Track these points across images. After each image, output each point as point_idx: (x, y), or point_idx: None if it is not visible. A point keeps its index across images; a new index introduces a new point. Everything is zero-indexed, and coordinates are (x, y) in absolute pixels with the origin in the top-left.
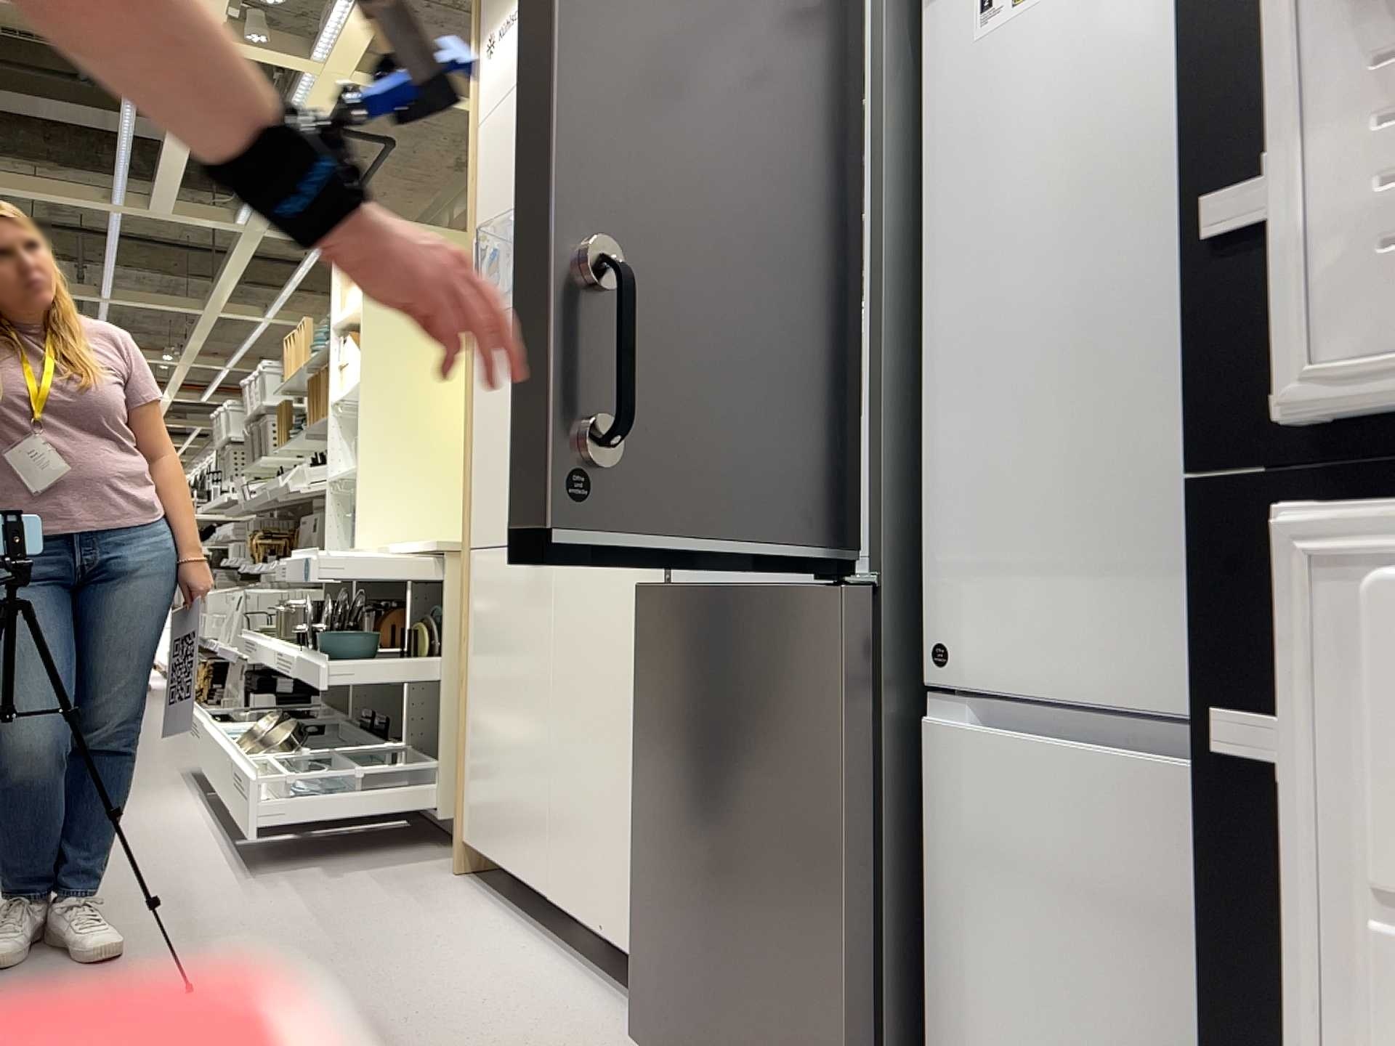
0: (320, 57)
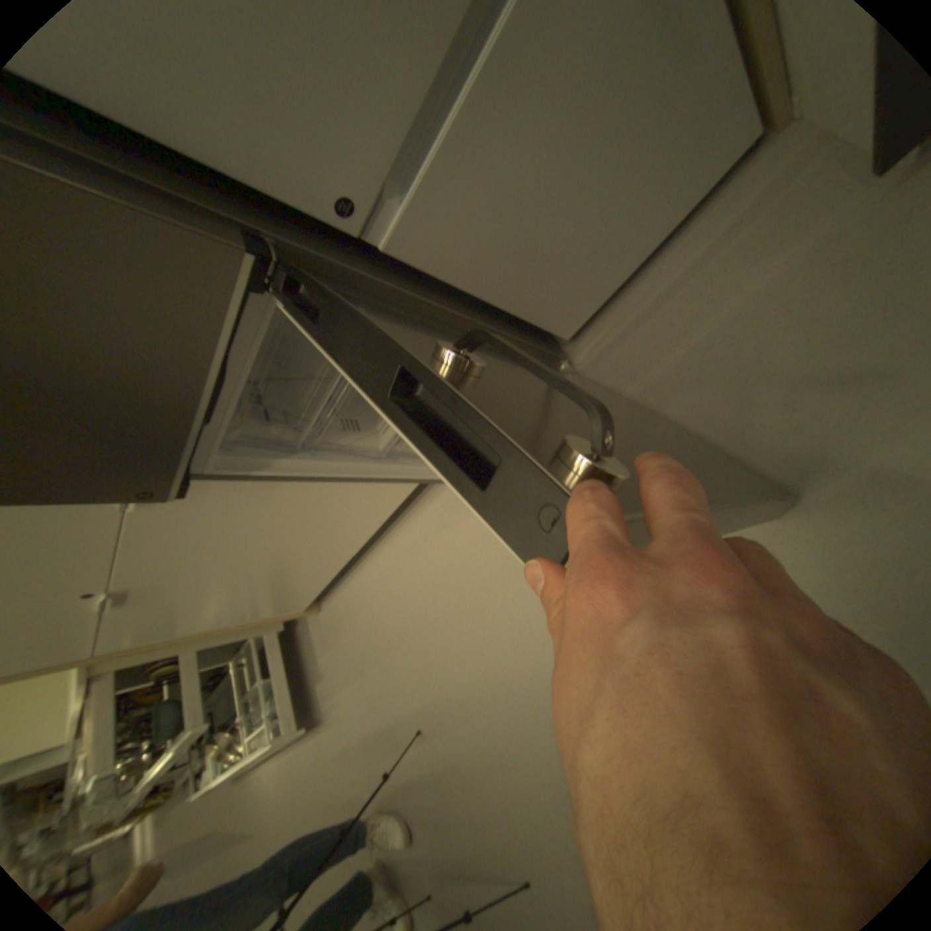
0: None
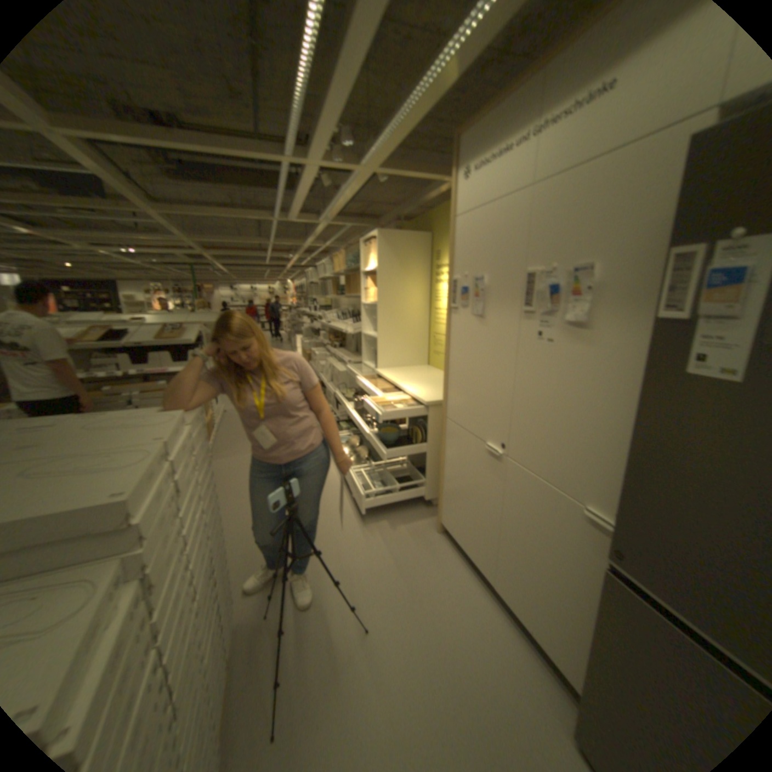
0: (362, 162)
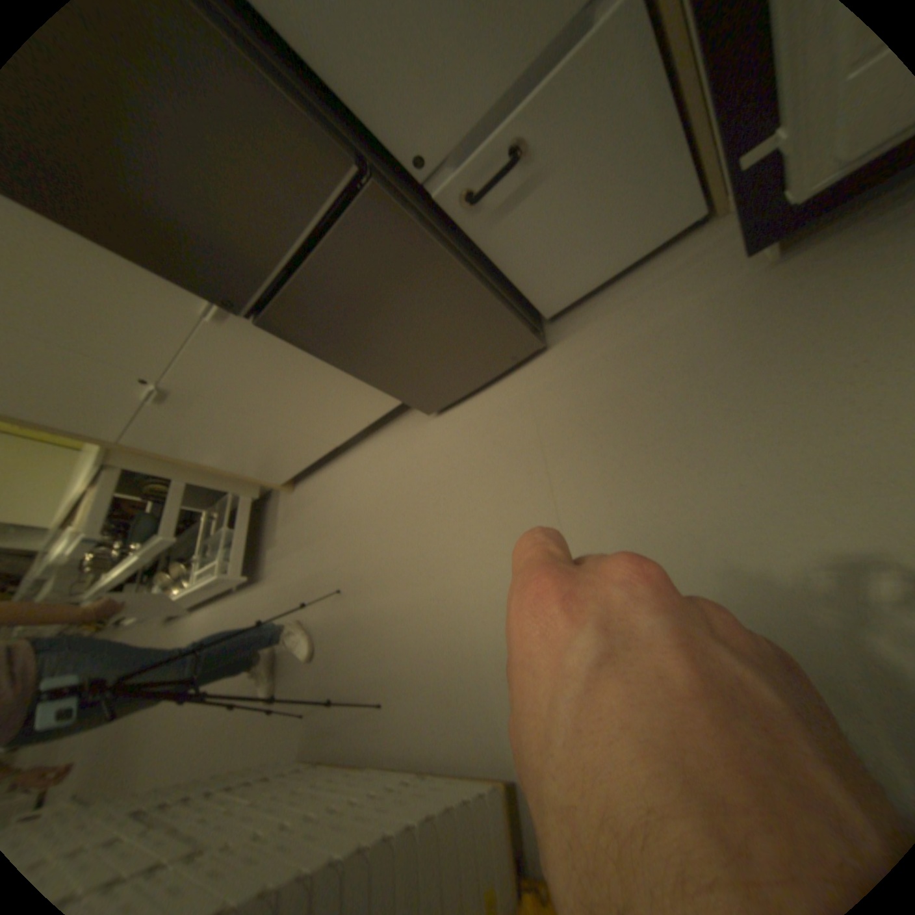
0: None
